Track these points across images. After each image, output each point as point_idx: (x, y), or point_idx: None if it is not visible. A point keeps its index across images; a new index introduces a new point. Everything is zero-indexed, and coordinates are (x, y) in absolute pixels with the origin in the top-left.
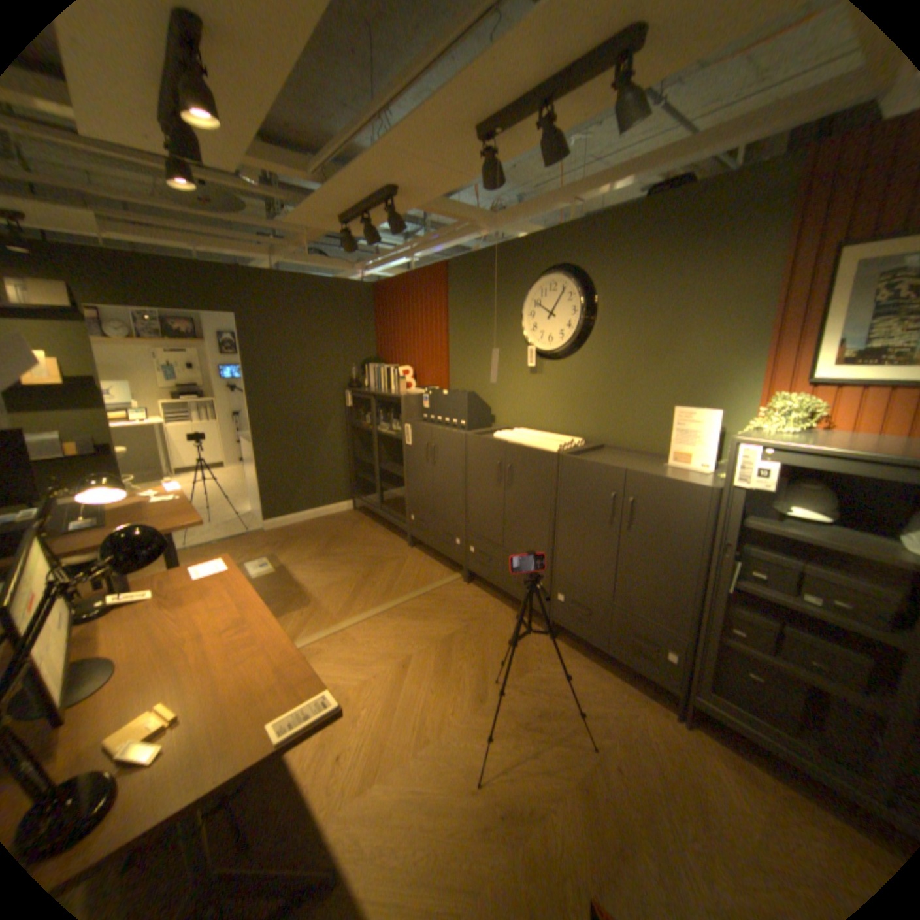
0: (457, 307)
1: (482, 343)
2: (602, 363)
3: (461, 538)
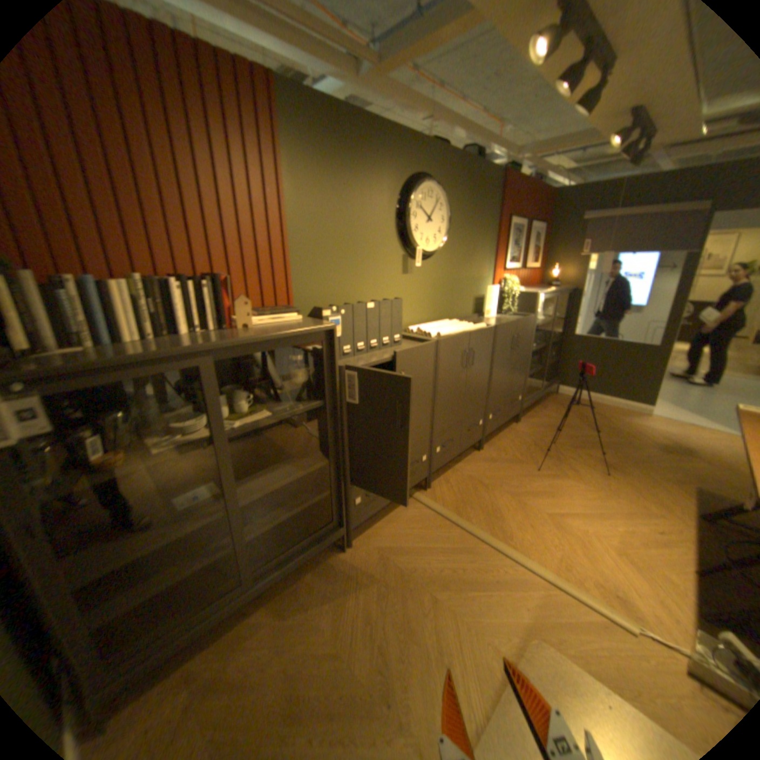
0: (300, 172)
1: (348, 237)
2: (447, 263)
3: (427, 452)
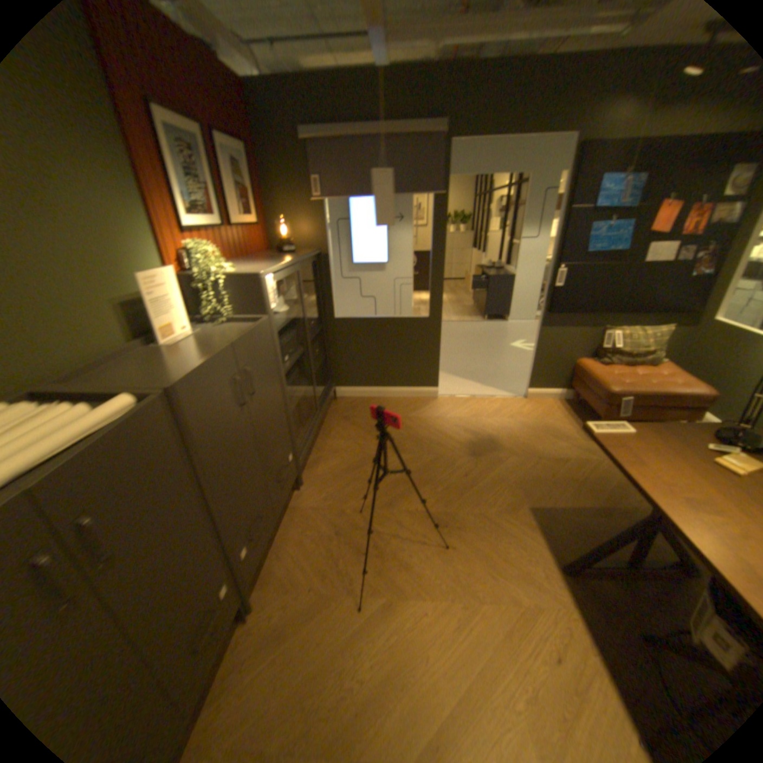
0: None
1: None
2: None
3: None
